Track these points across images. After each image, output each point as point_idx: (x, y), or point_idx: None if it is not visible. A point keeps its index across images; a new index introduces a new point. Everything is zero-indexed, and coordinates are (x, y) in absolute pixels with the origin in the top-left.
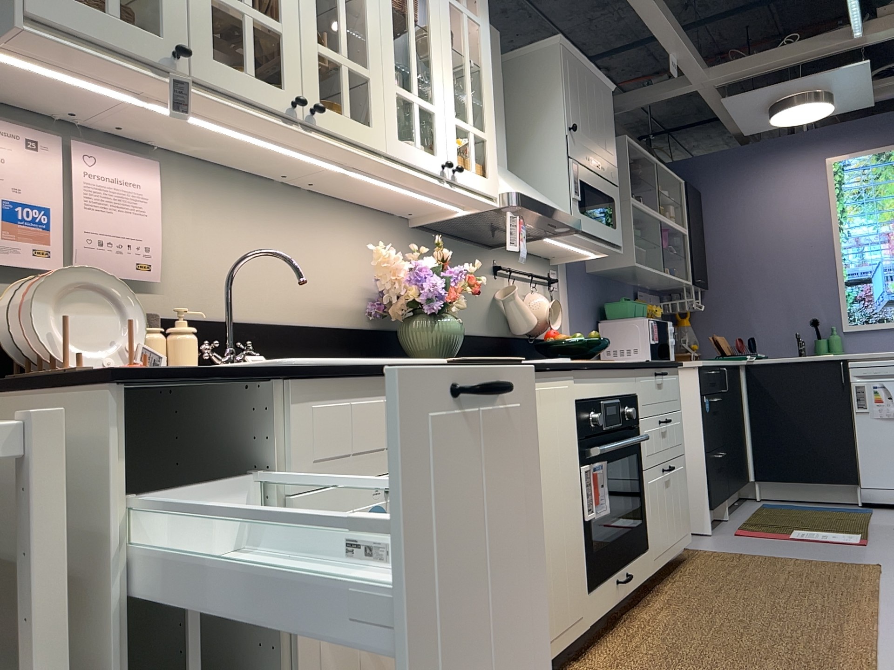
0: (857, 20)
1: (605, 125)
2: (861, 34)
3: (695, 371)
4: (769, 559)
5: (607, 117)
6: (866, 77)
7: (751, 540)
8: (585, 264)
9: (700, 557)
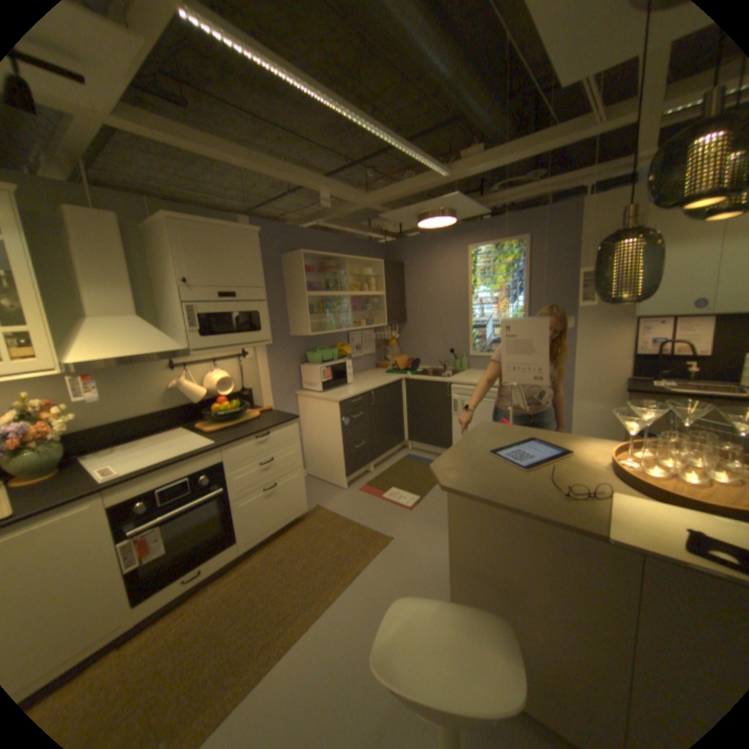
0: (437, 165)
1: (242, 262)
2: (448, 173)
3: (338, 403)
4: (343, 525)
5: (246, 255)
6: (466, 200)
7: (359, 499)
8: (287, 332)
9: (313, 517)
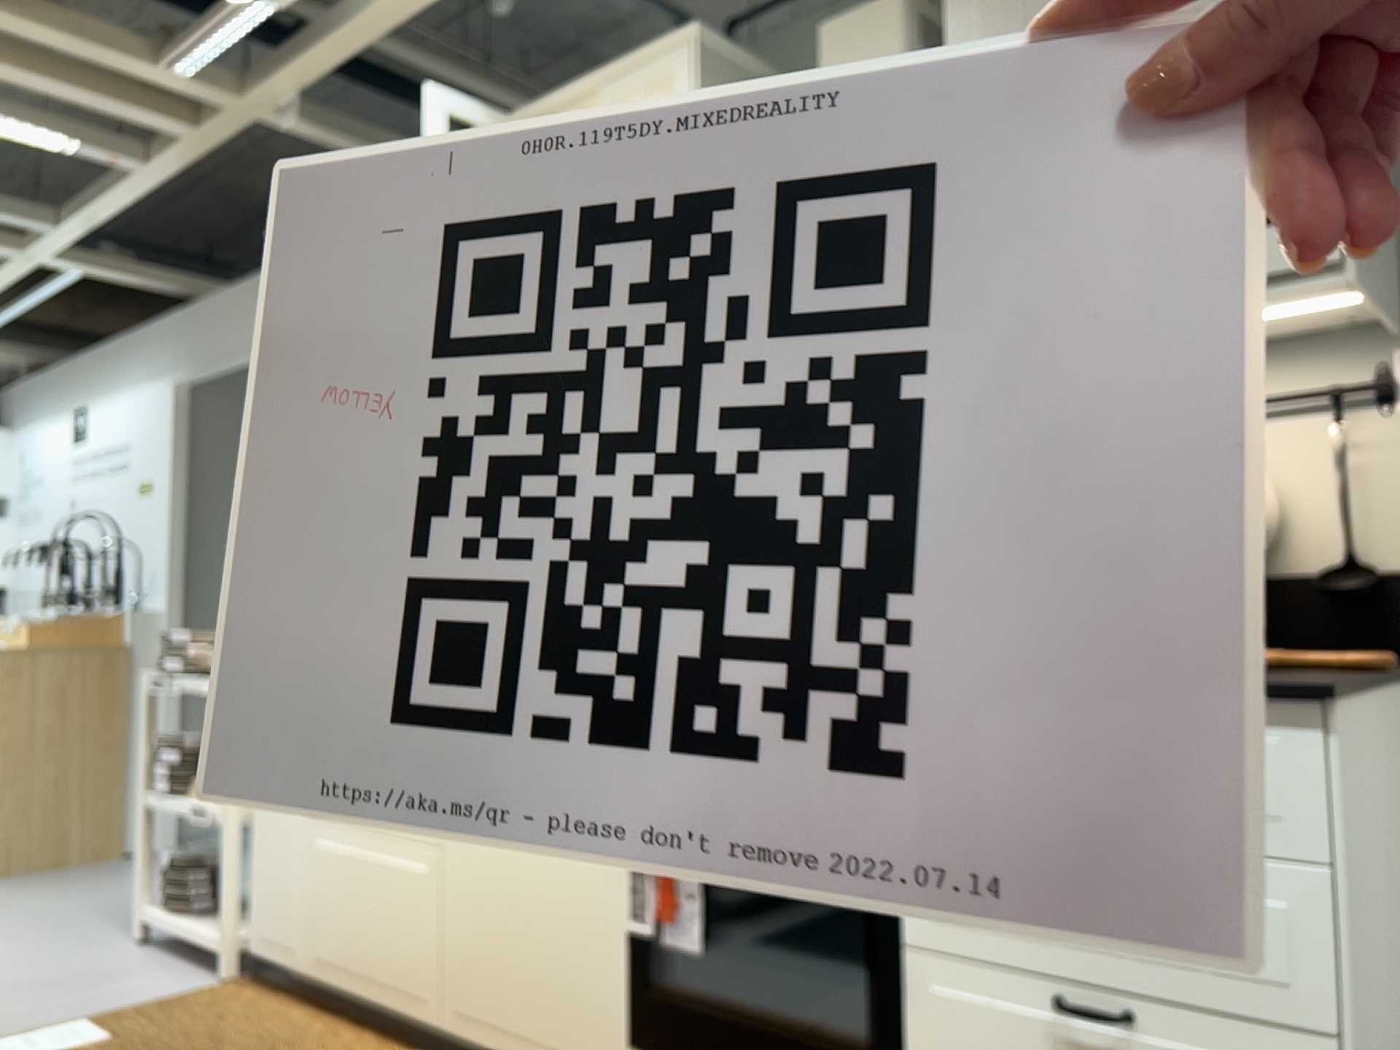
0: None
1: None
2: None
3: None
4: None
5: None
6: None
7: None
8: None
9: None
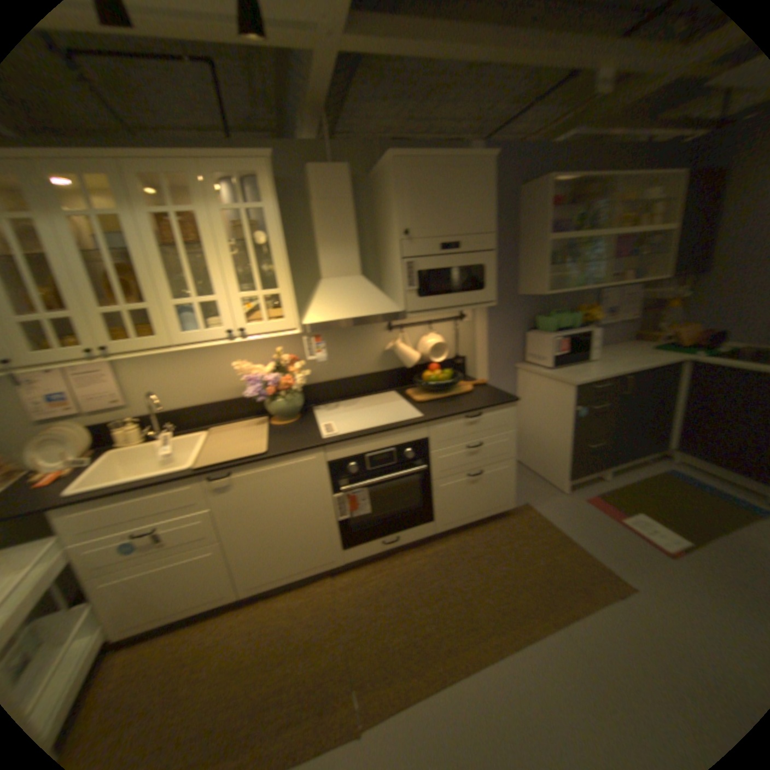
0: None
1: (474, 200)
2: None
3: (575, 387)
4: (562, 542)
5: (479, 190)
6: None
7: (587, 514)
8: (516, 289)
9: (522, 518)
